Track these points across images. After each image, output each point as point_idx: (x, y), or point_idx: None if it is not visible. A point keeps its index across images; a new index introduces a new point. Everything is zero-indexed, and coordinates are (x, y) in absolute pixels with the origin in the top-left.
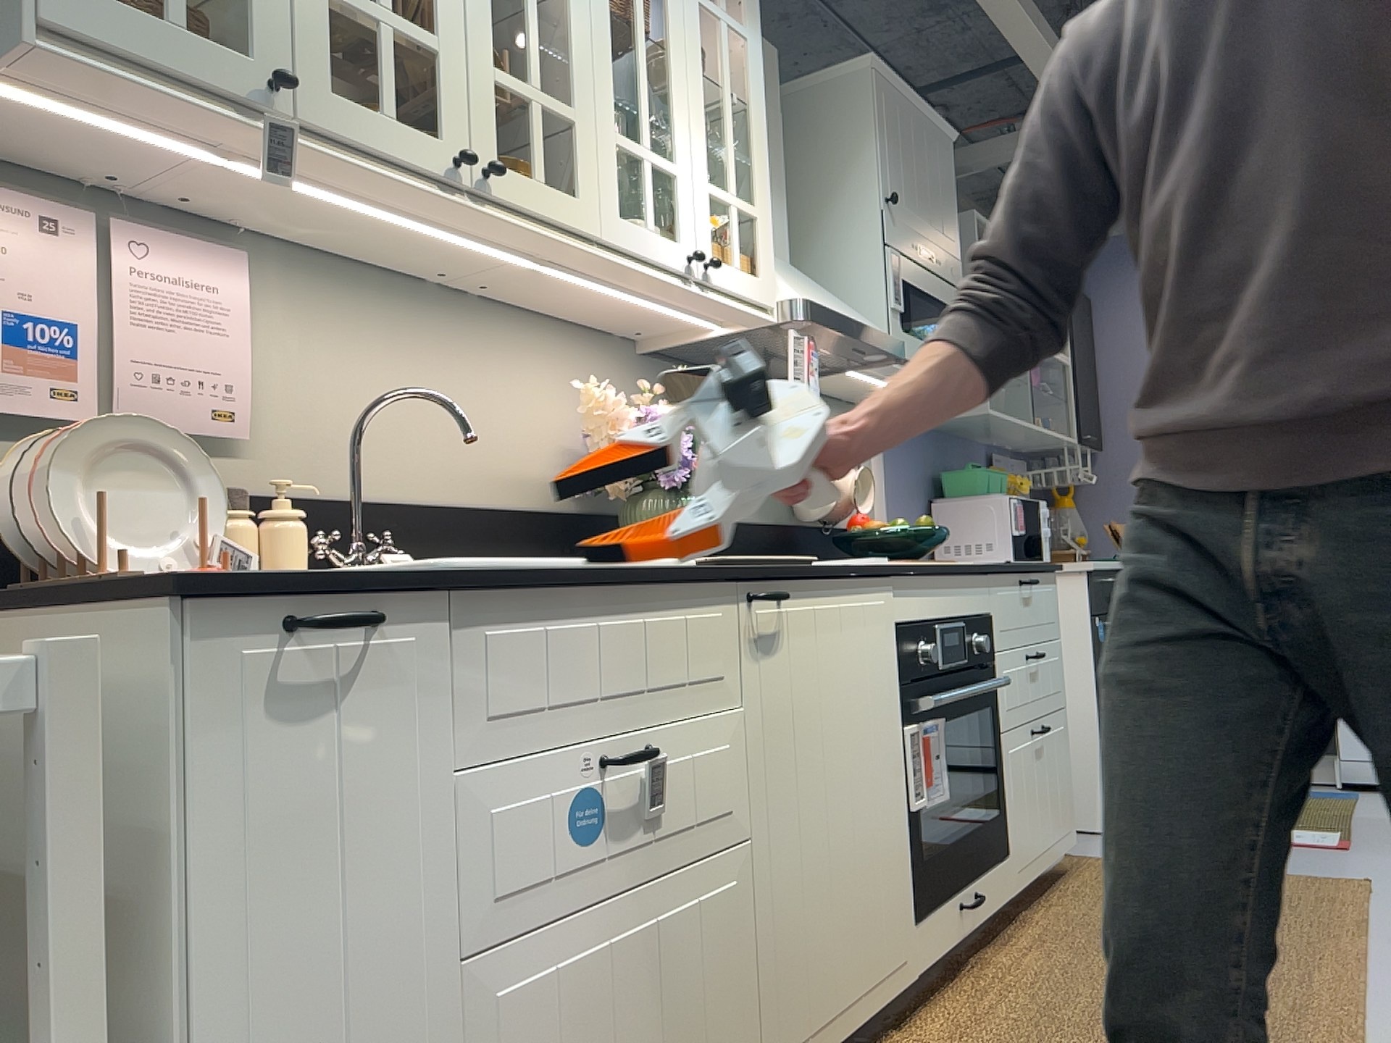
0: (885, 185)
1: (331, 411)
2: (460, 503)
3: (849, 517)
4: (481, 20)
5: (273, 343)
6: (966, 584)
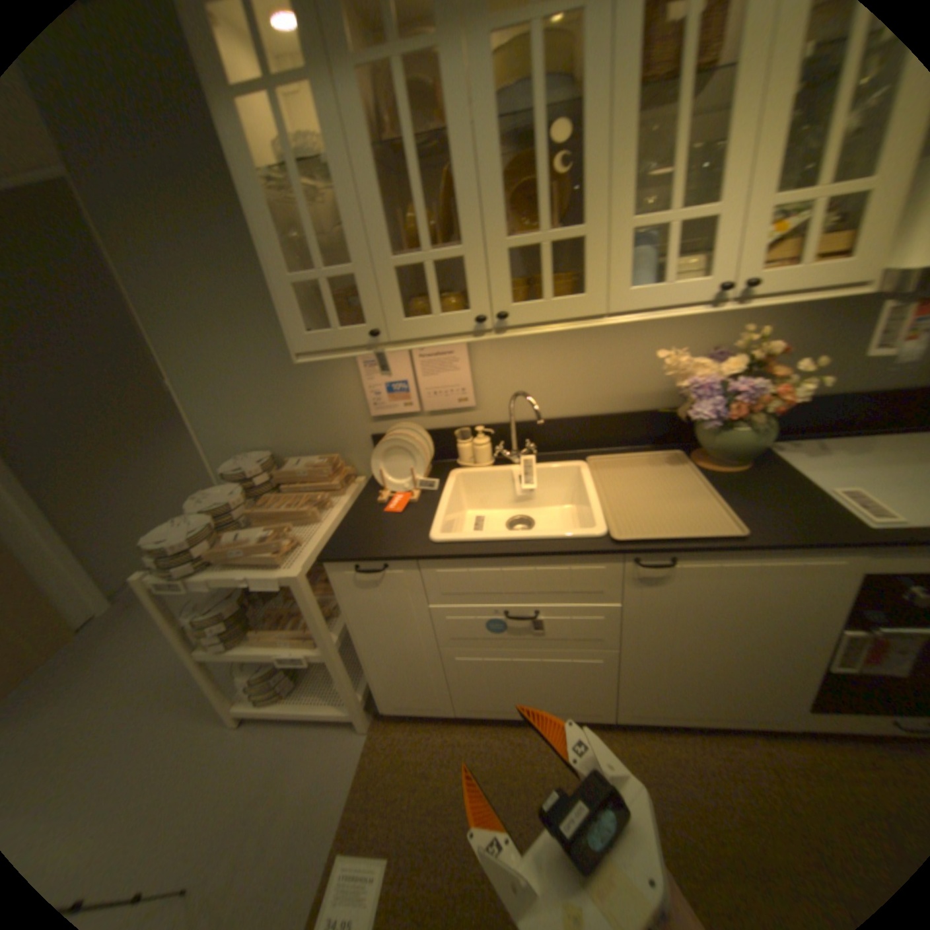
0: None
1: (516, 384)
2: (591, 413)
3: None
4: (495, 208)
5: (486, 361)
6: None
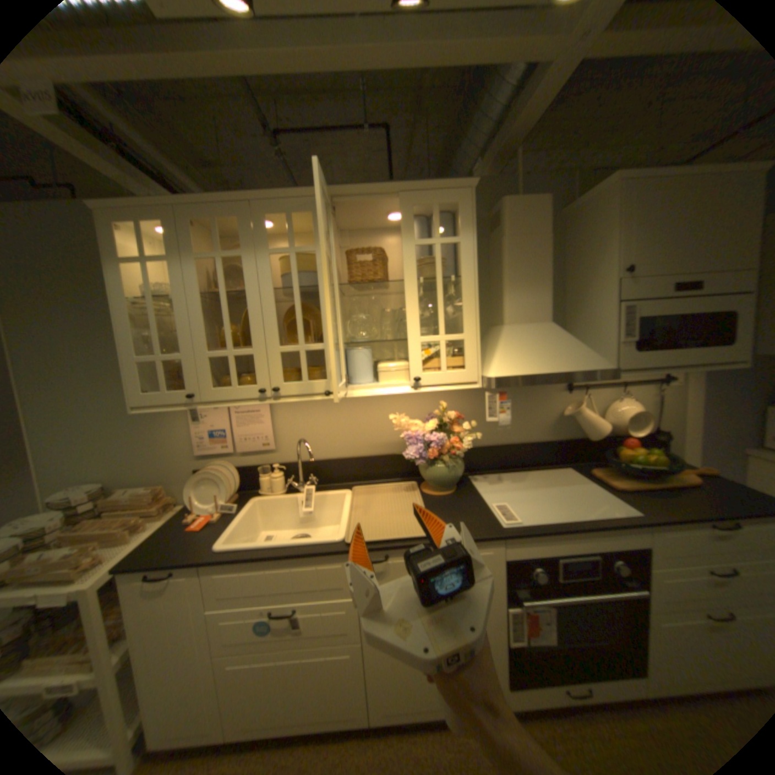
0: (626, 259)
1: (305, 434)
2: (358, 455)
3: (631, 435)
4: (272, 332)
5: (284, 418)
6: (611, 535)
